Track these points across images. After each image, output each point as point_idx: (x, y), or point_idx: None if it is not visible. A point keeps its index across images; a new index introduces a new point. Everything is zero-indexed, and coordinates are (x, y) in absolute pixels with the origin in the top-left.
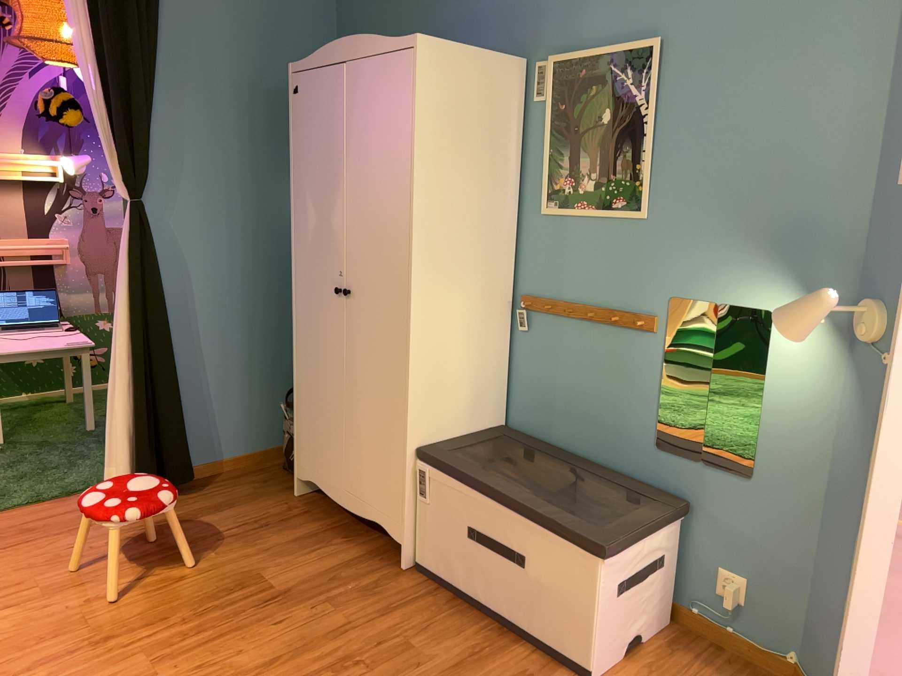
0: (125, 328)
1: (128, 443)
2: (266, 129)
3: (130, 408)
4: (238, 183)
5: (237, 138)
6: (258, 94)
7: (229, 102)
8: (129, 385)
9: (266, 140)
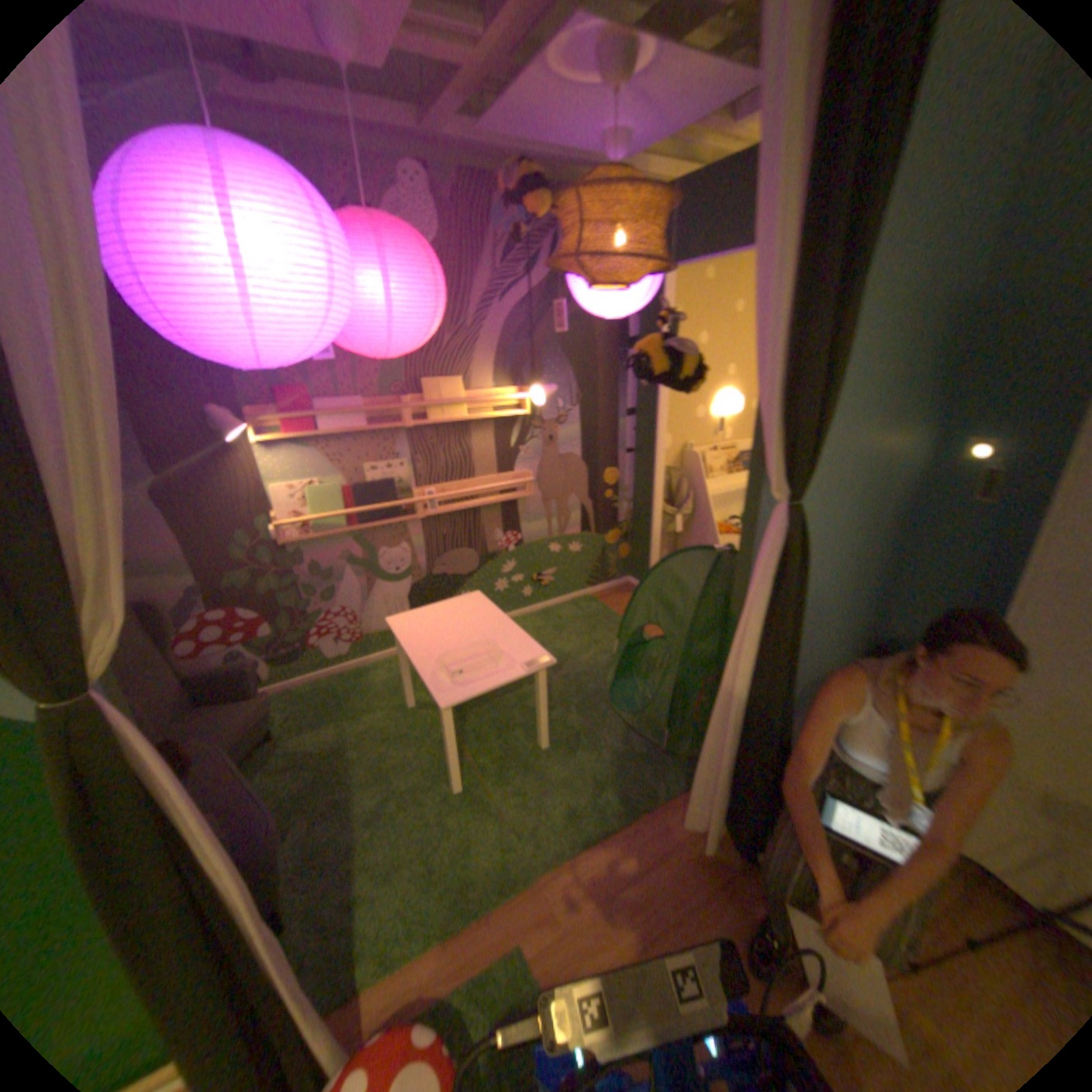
0: (749, 671)
1: (726, 791)
2: (906, 363)
3: (734, 756)
4: (864, 447)
5: (878, 382)
6: (913, 310)
7: (883, 328)
8: (738, 733)
9: (902, 379)
